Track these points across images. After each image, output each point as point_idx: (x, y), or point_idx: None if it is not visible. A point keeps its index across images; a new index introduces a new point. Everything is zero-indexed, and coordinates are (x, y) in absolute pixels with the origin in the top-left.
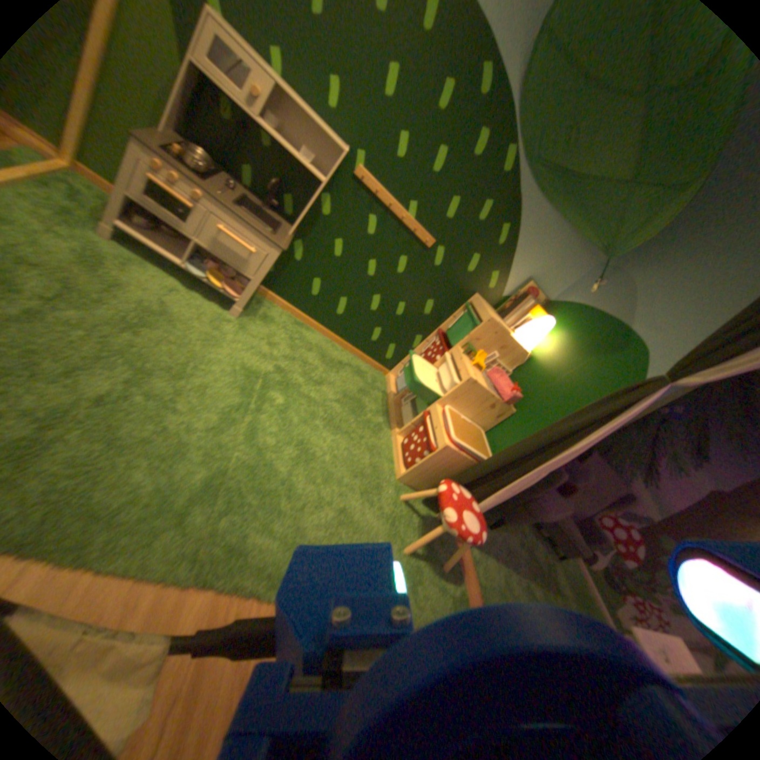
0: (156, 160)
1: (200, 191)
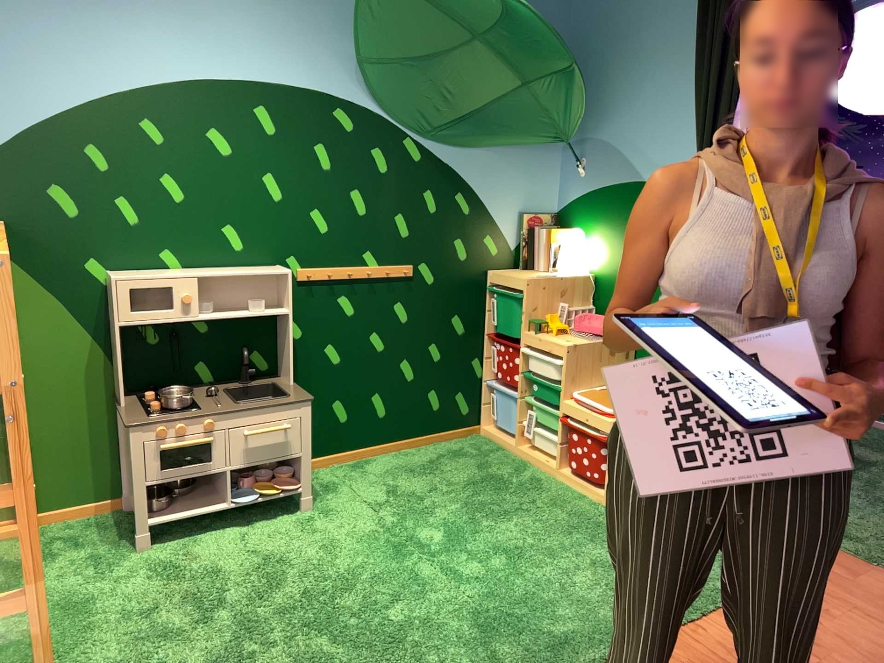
0: (166, 427)
1: (214, 418)
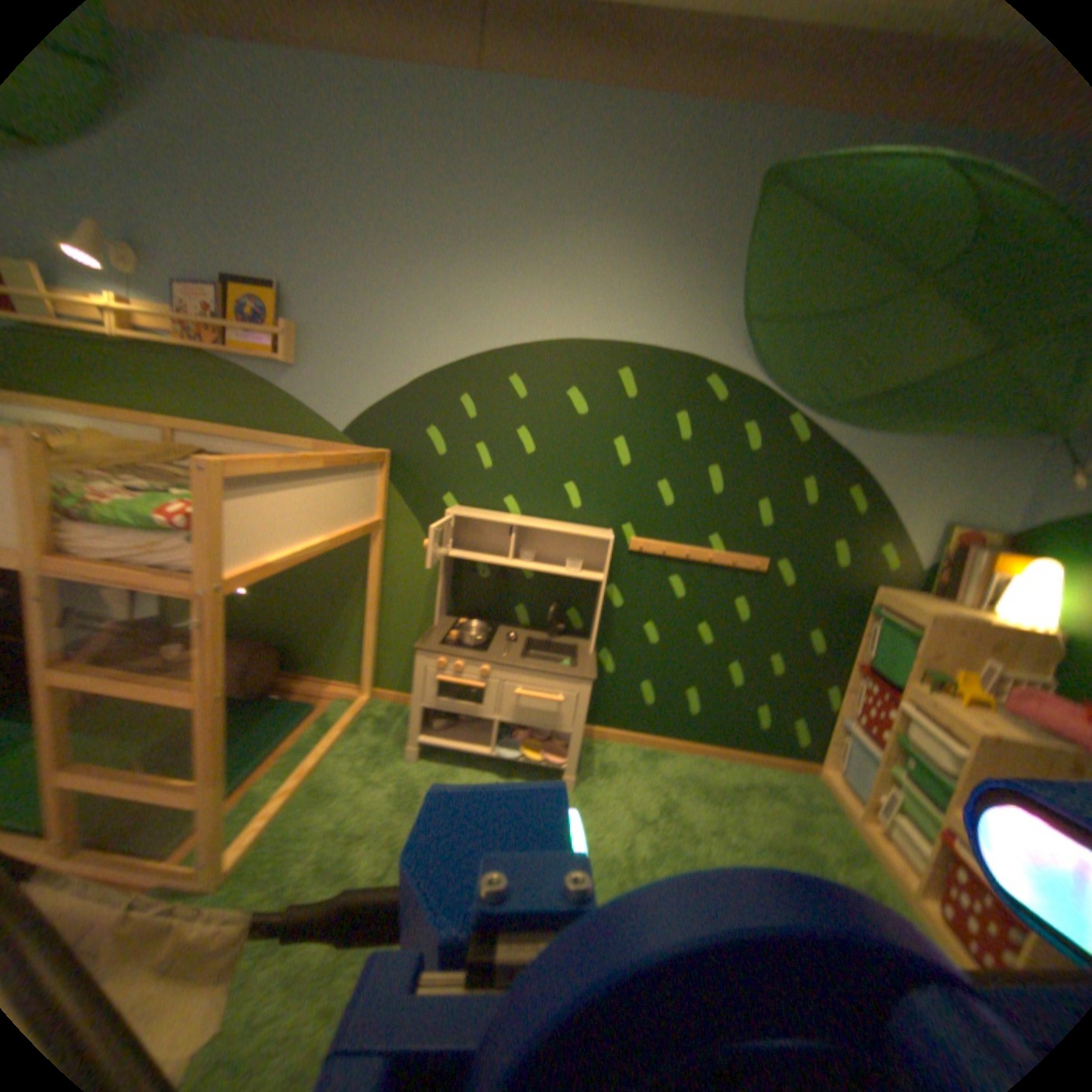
0: (439, 657)
1: (485, 663)
